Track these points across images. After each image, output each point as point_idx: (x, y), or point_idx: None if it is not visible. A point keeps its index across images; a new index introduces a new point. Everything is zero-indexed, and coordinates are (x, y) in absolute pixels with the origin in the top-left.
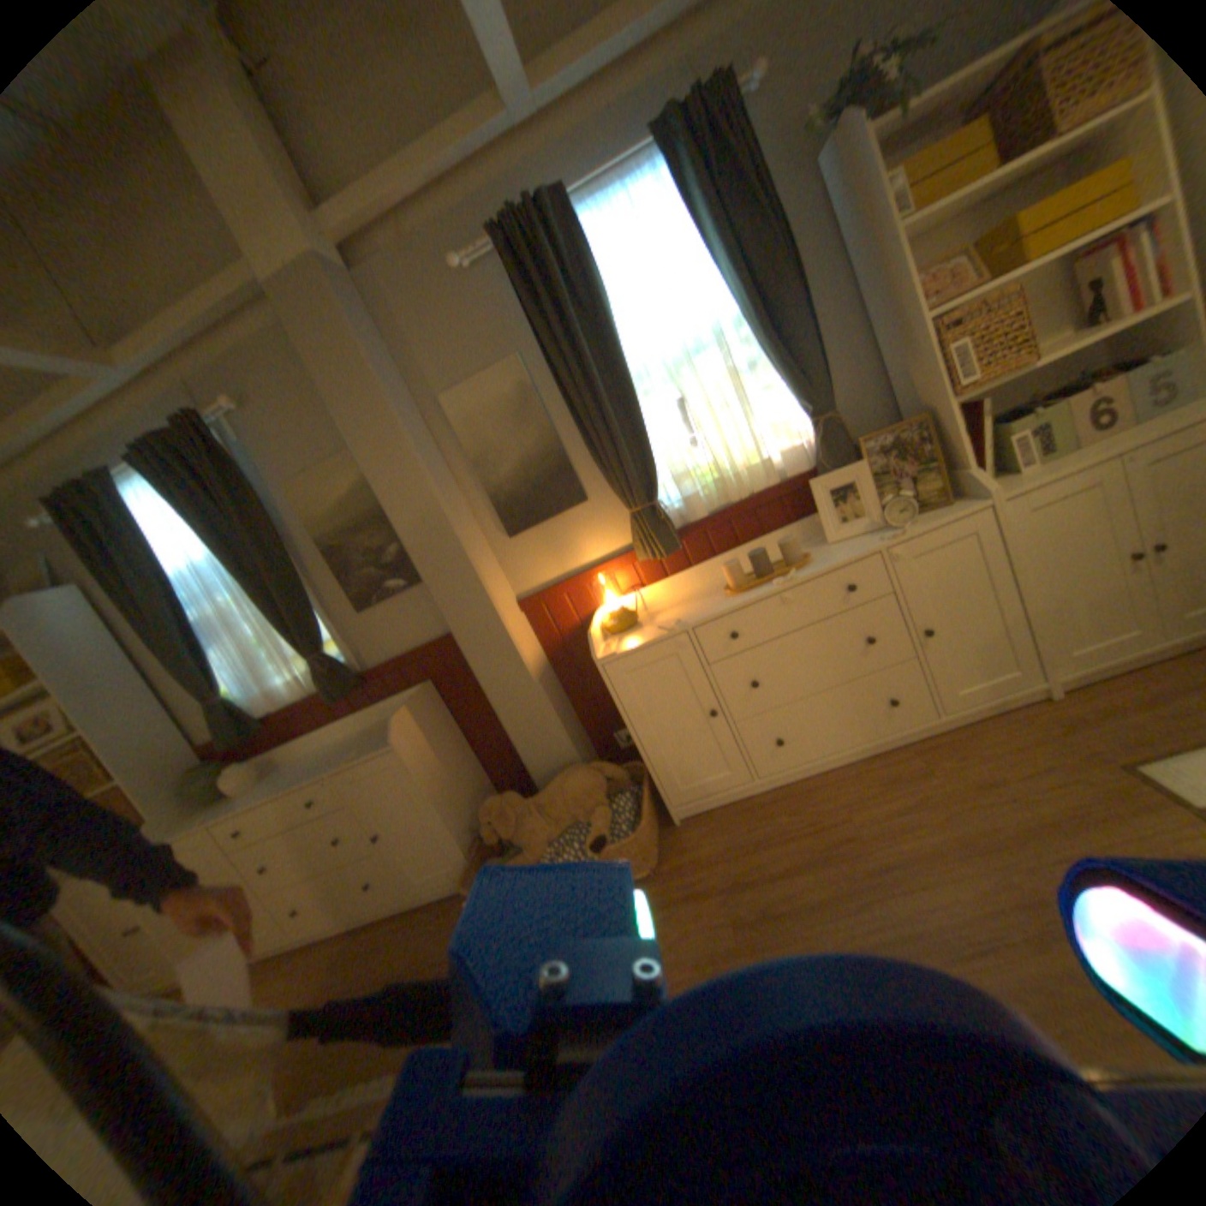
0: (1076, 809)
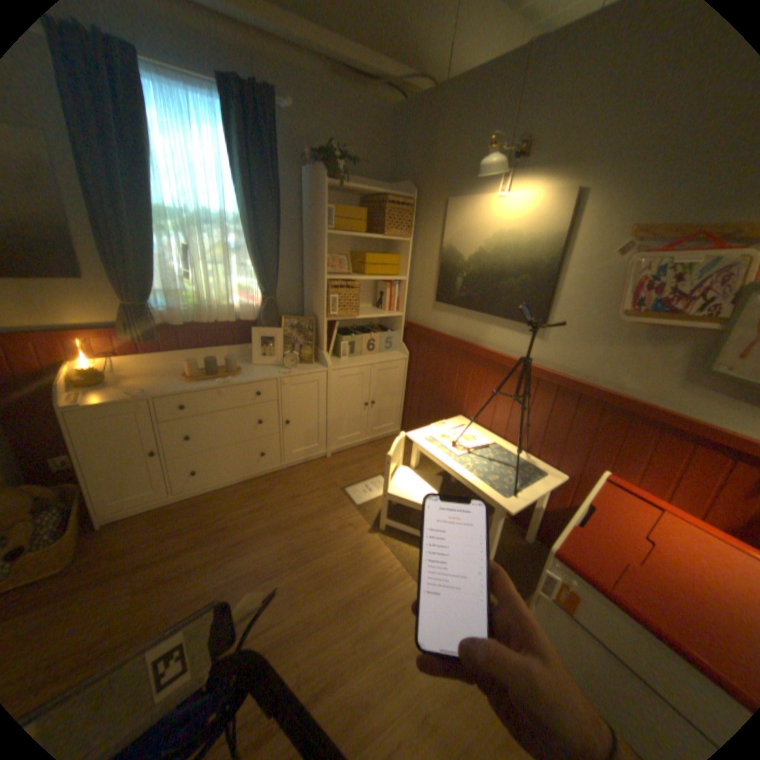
0: (321, 509)
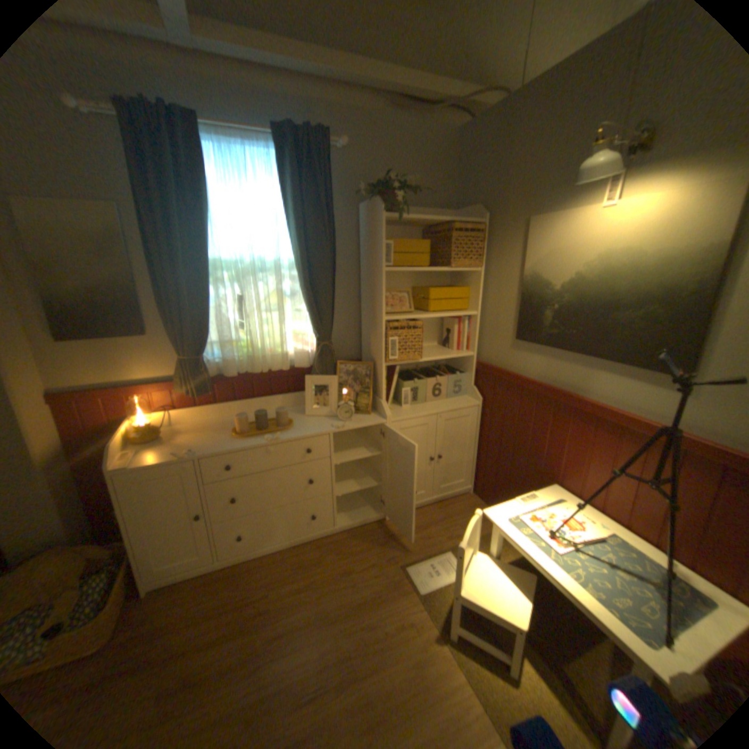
0: (378, 594)
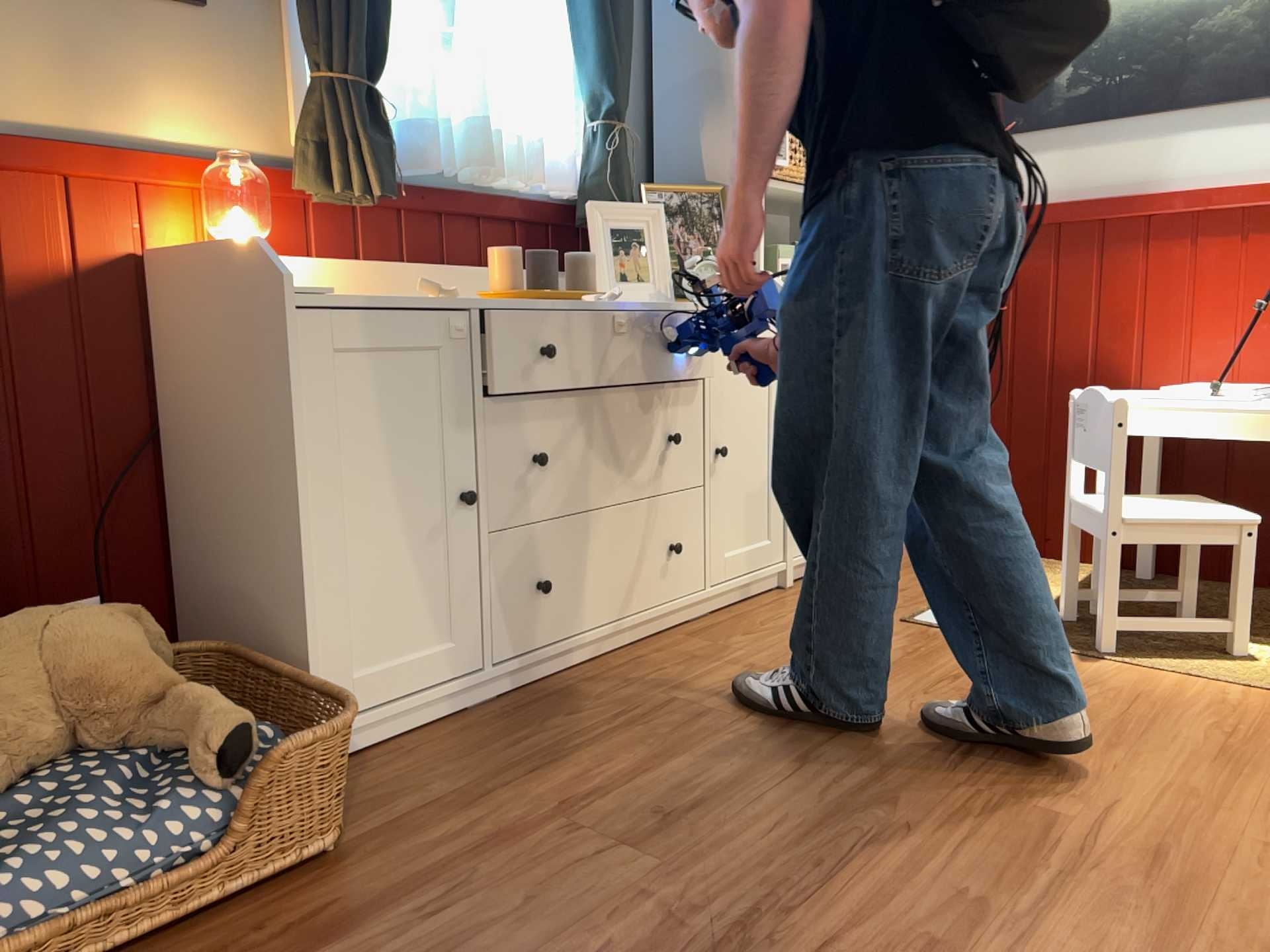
0: (905, 649)
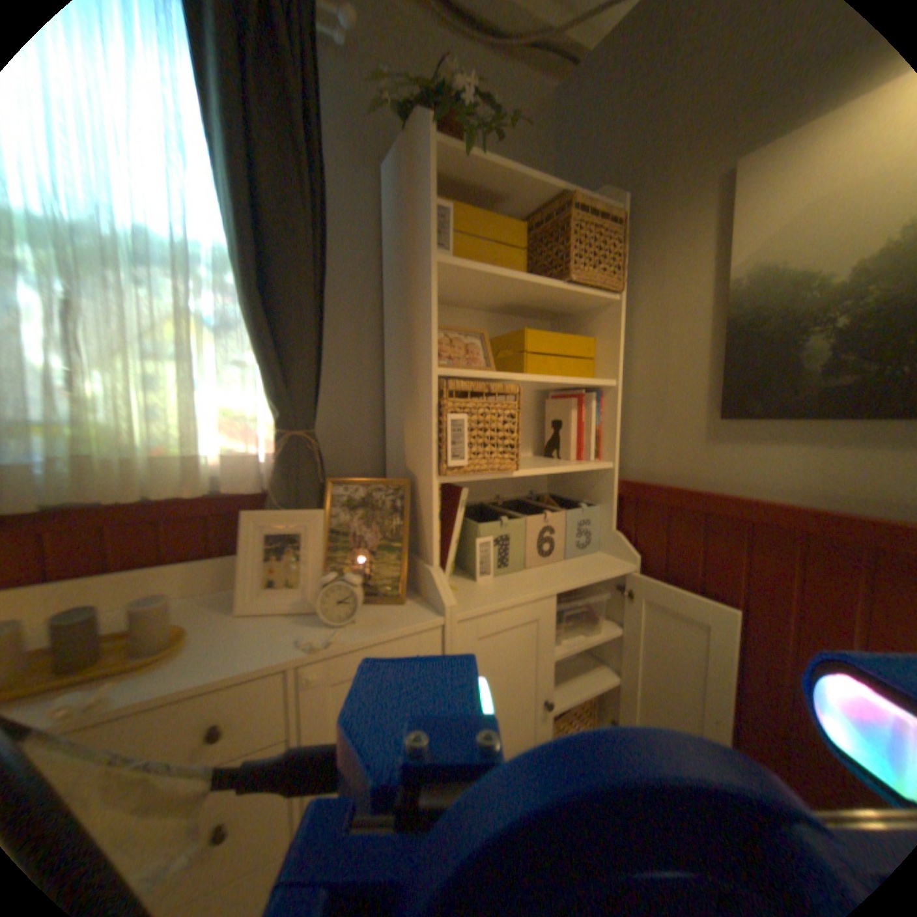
0: None
